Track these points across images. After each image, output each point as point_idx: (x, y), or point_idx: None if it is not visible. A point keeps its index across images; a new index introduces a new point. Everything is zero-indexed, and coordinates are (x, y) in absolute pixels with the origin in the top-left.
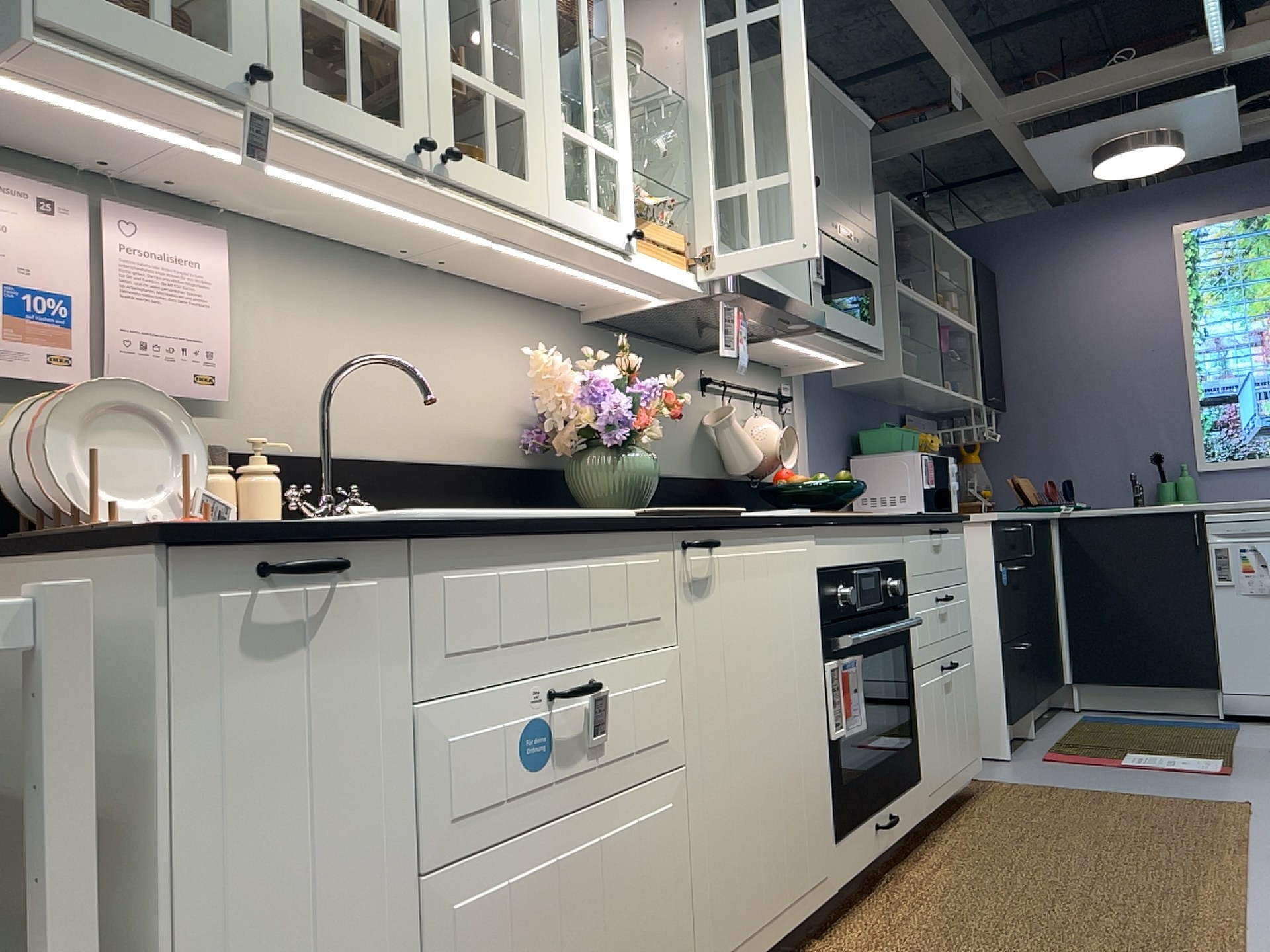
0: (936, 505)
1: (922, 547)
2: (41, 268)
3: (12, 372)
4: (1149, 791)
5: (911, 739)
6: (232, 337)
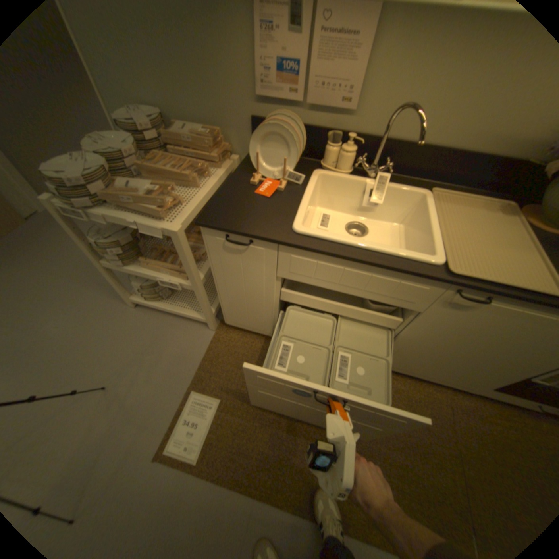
0: None
1: None
2: (289, 46)
3: (279, 94)
4: None
5: None
6: (371, 72)
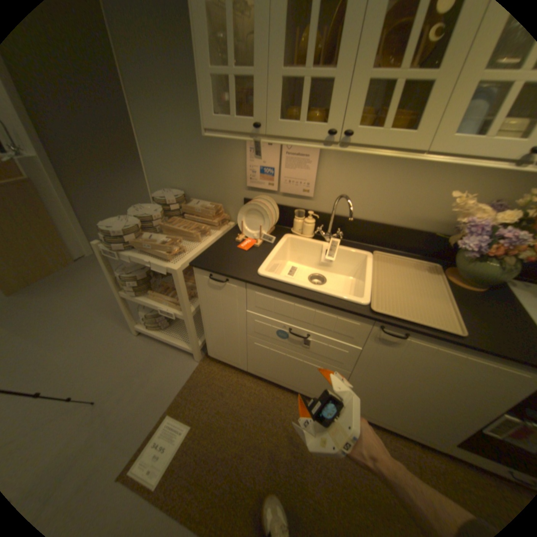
0: None
1: None
2: (267, 161)
3: (262, 187)
4: None
5: None
6: (320, 176)
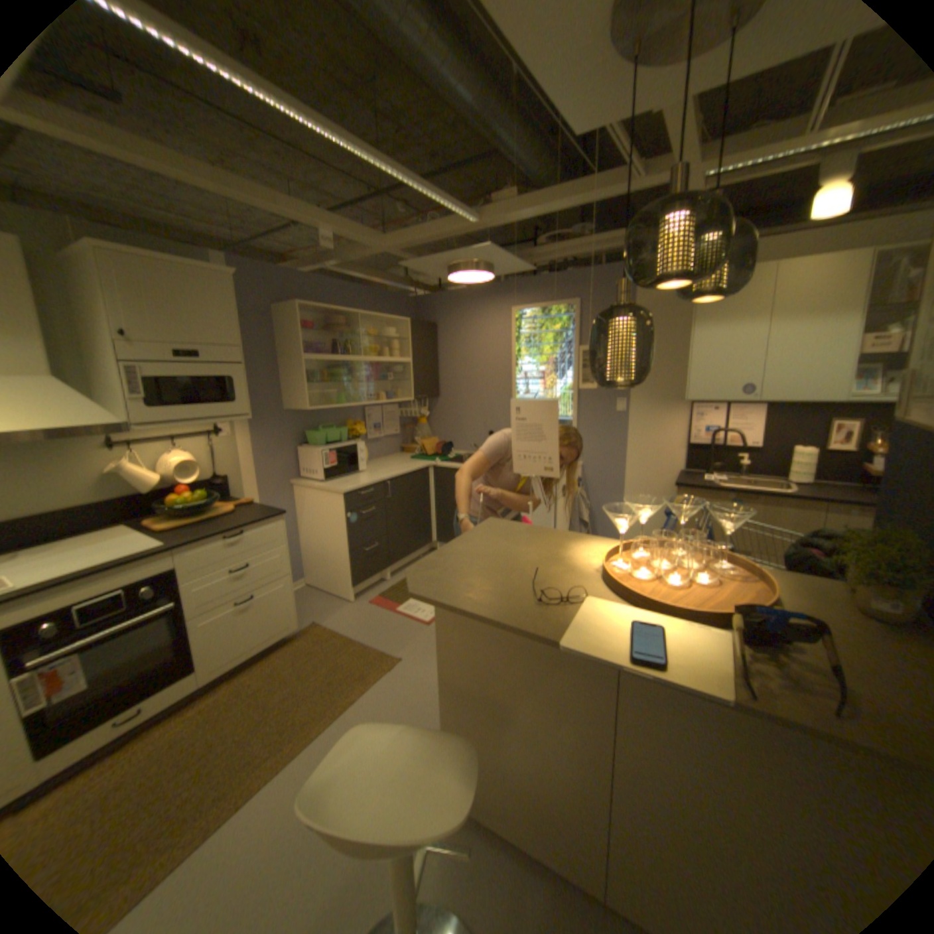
0: (337, 474)
1: (205, 552)
2: None
3: None
4: (374, 642)
5: (178, 659)
6: None
